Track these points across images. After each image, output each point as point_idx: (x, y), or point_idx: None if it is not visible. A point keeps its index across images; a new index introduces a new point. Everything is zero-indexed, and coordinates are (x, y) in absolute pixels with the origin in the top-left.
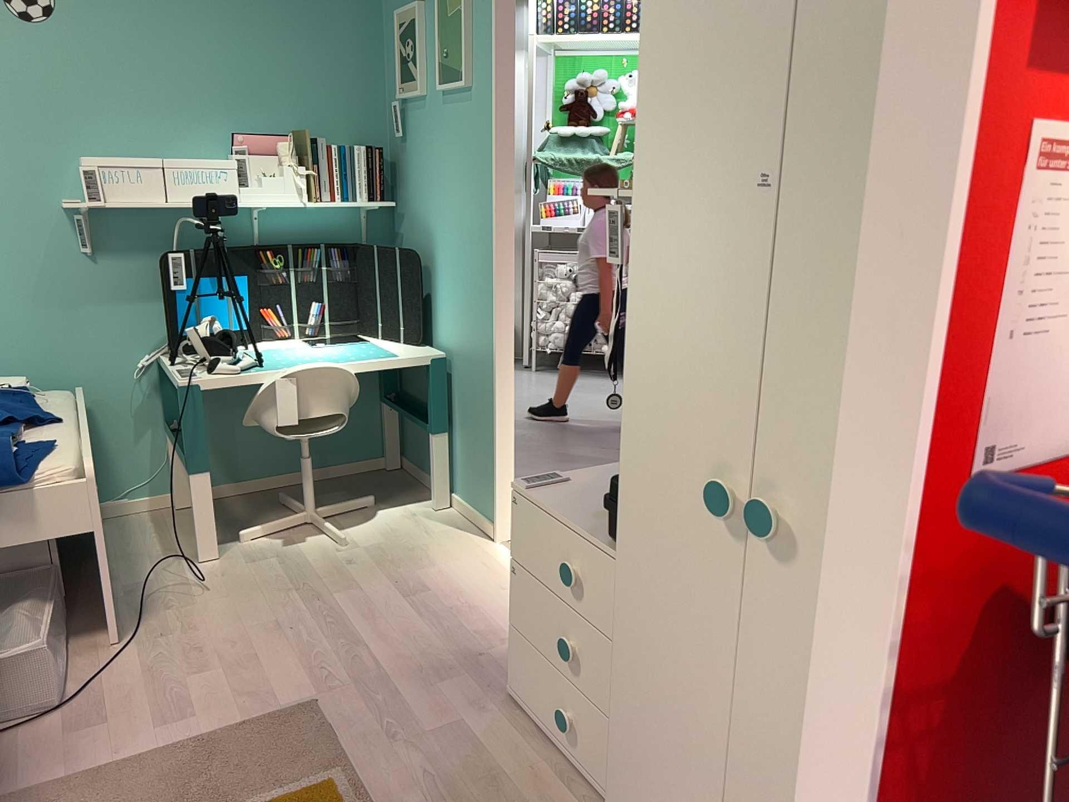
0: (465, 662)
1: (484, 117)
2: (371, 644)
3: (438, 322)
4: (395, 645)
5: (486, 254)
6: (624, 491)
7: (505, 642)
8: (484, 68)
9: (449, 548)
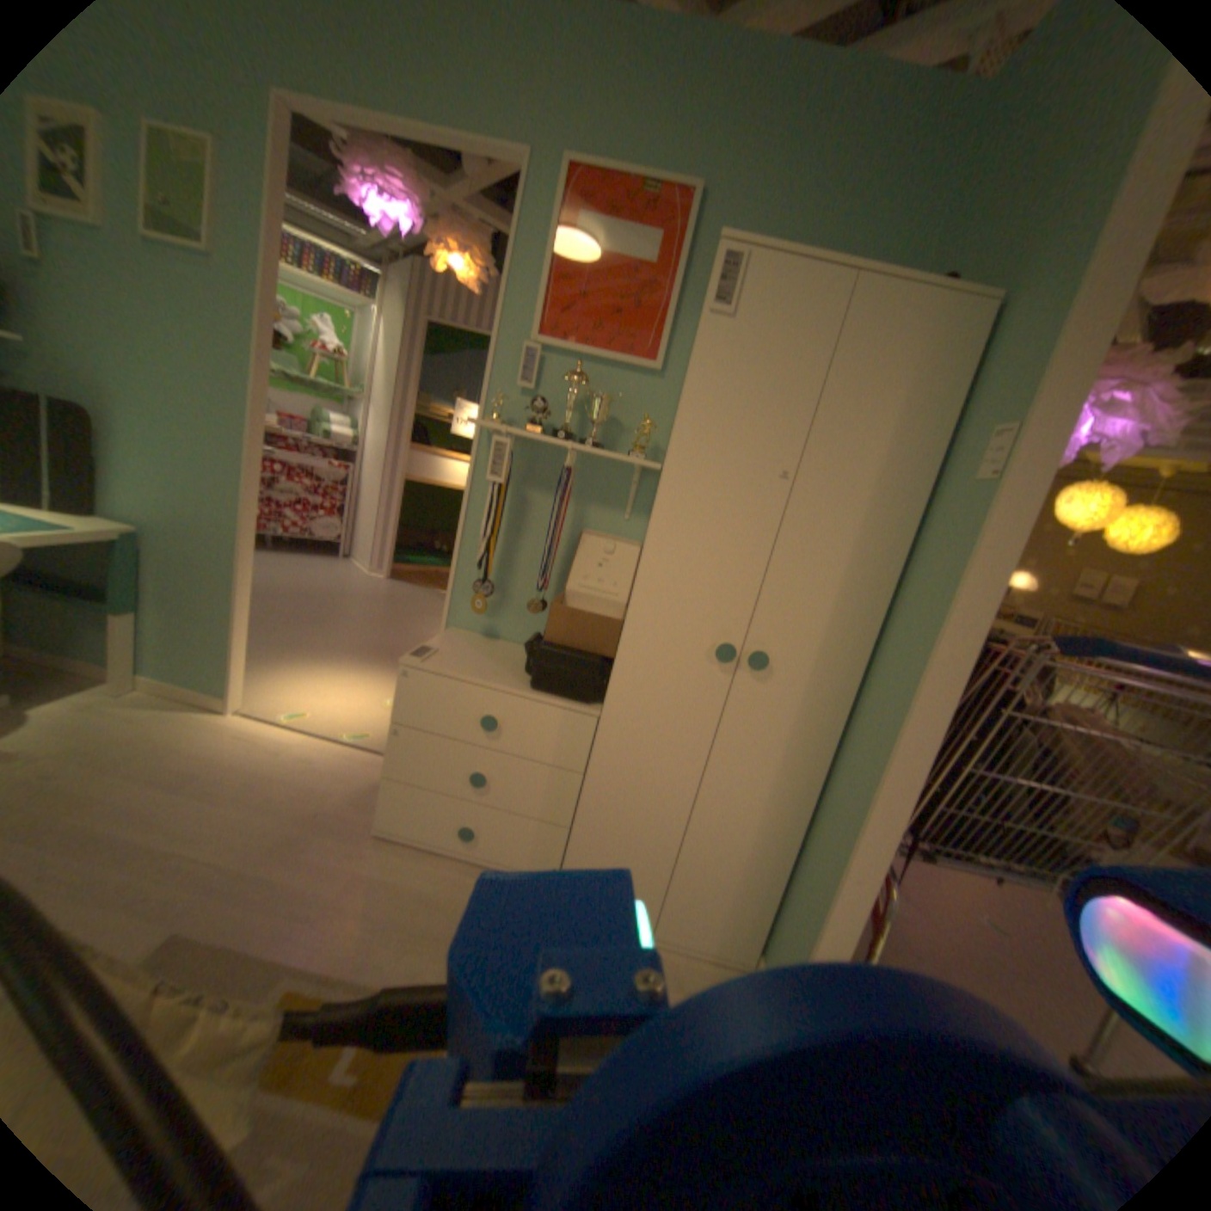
0: (306, 828)
1: (238, 299)
2: (184, 853)
3: (117, 496)
4: (215, 843)
5: (229, 439)
6: (619, 658)
7: (325, 799)
8: (241, 249)
9: (179, 733)
